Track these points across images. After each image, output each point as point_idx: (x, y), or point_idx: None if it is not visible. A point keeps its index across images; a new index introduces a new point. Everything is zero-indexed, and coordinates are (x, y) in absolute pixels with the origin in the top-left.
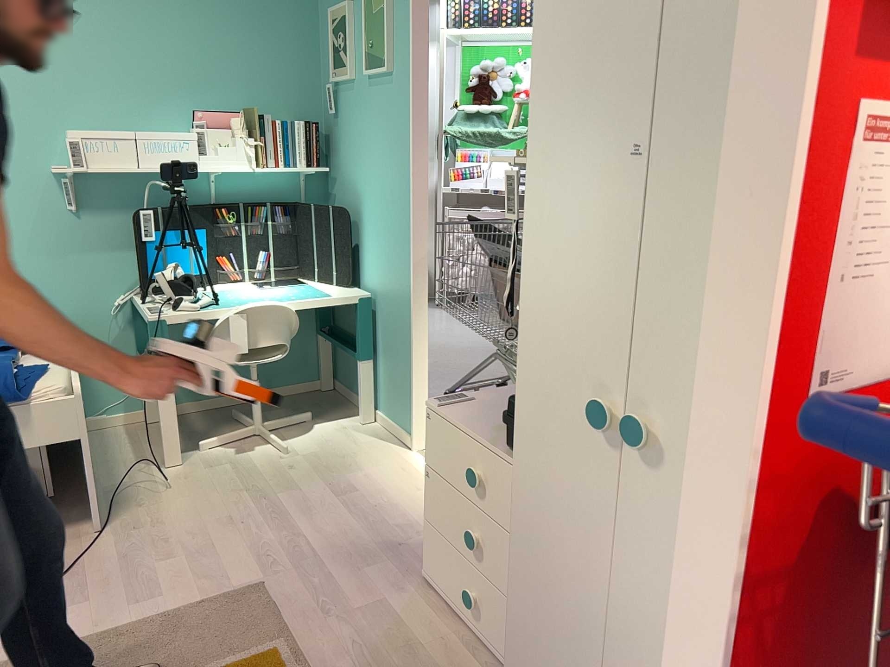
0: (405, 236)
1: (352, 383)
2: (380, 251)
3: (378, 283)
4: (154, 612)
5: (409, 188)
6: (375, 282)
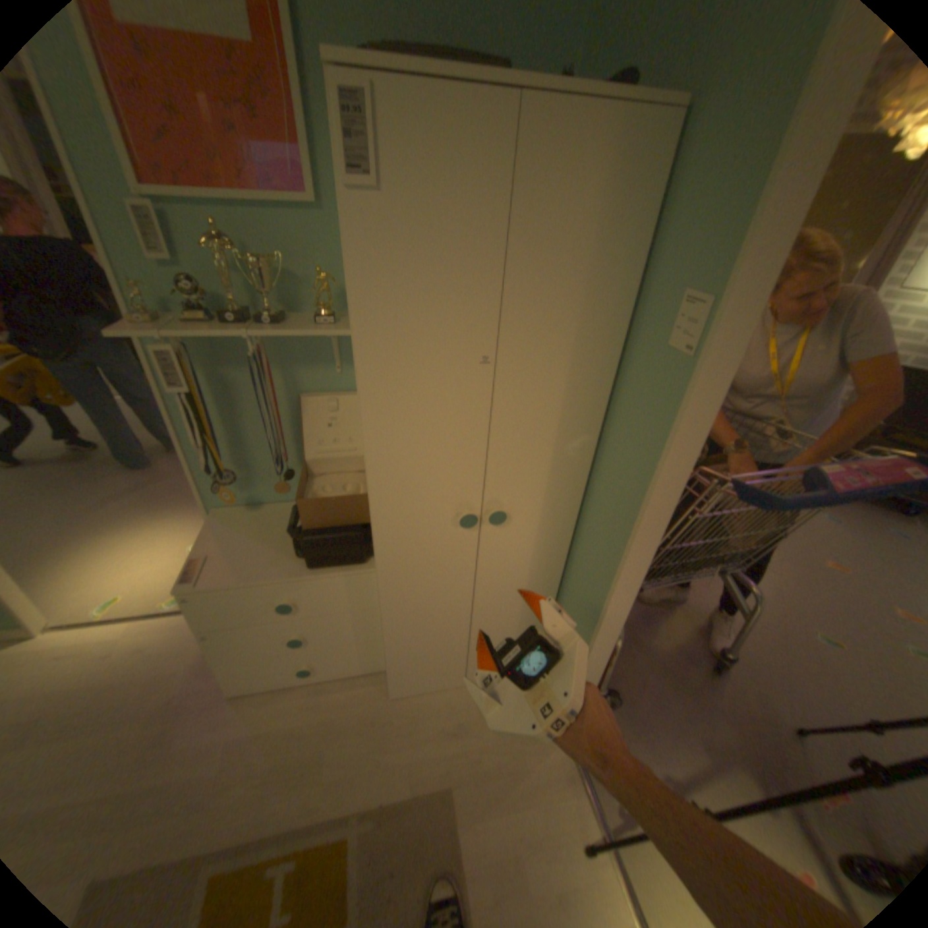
0: None
1: None
2: None
3: None
4: None
5: None
6: None
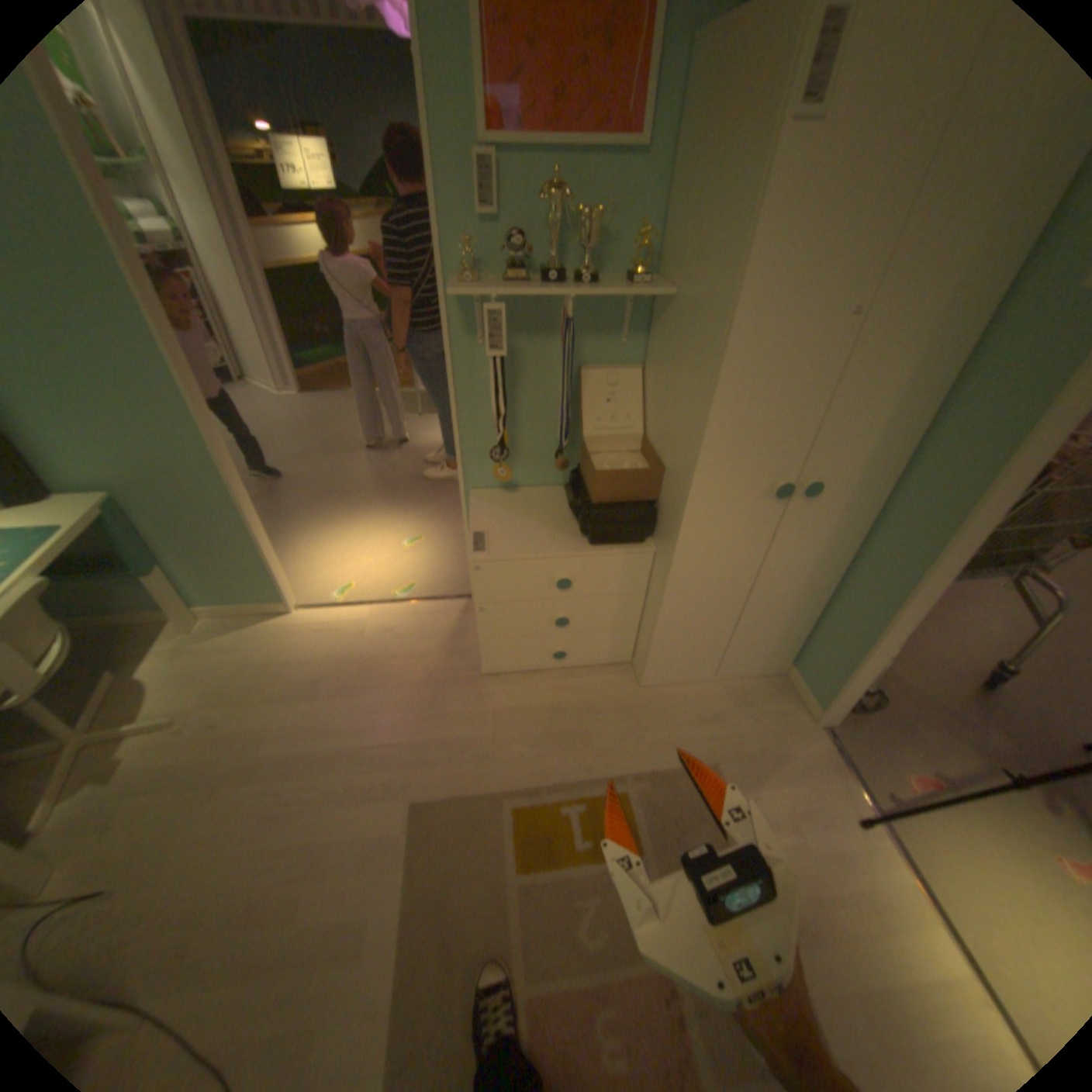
0: (165, 400)
1: (104, 604)
2: (96, 432)
3: (115, 474)
4: (390, 928)
5: (147, 330)
6: (101, 474)
